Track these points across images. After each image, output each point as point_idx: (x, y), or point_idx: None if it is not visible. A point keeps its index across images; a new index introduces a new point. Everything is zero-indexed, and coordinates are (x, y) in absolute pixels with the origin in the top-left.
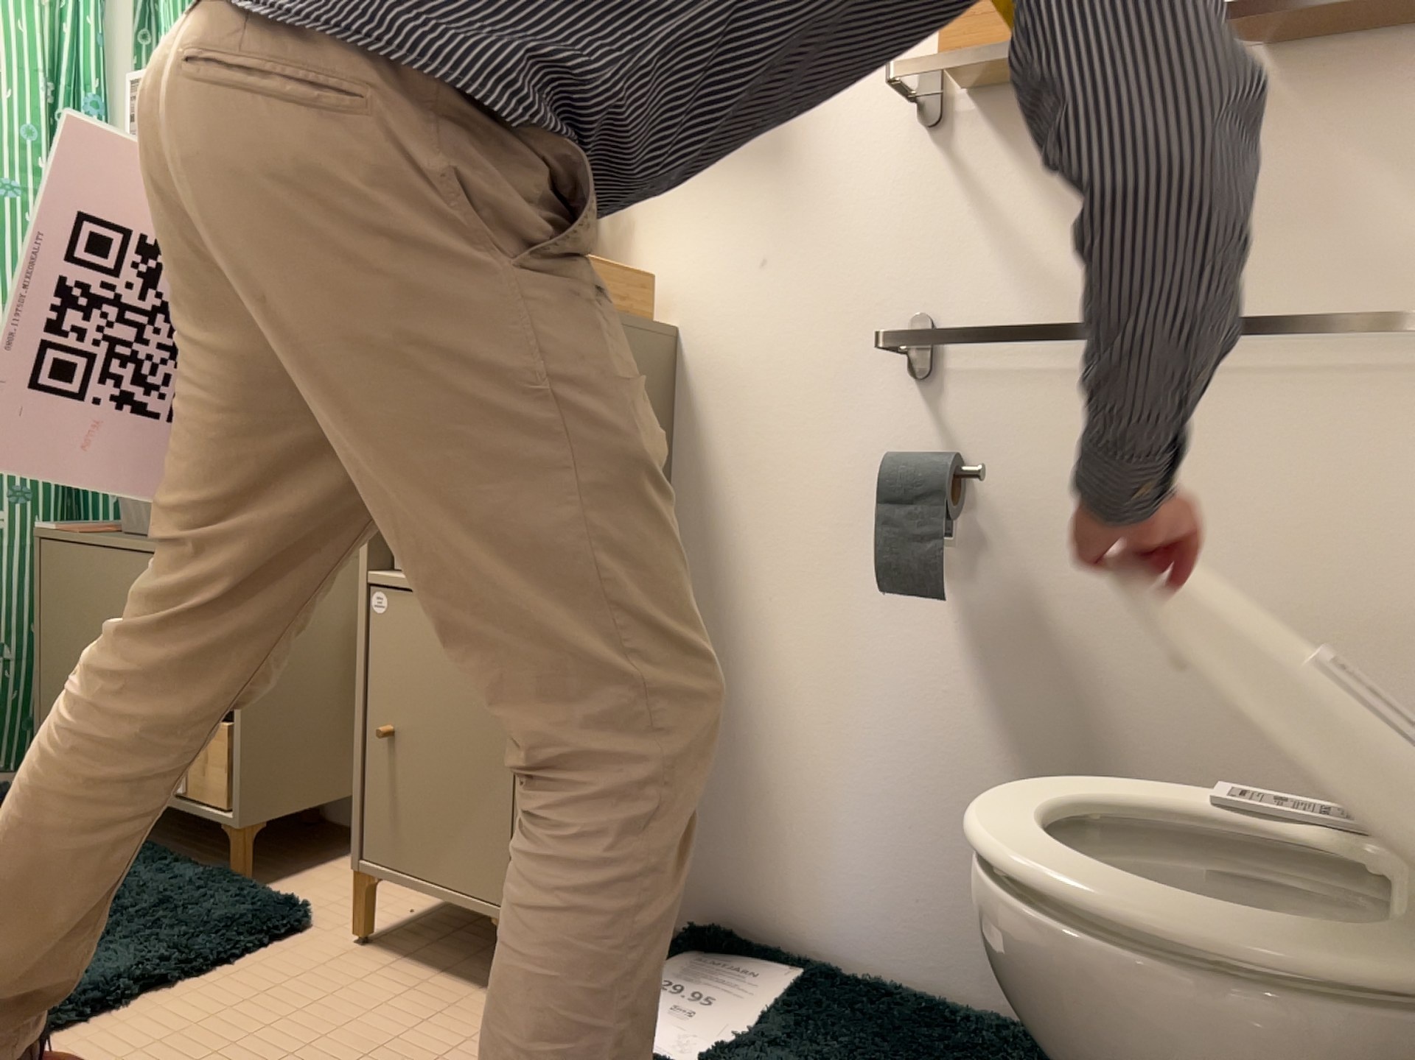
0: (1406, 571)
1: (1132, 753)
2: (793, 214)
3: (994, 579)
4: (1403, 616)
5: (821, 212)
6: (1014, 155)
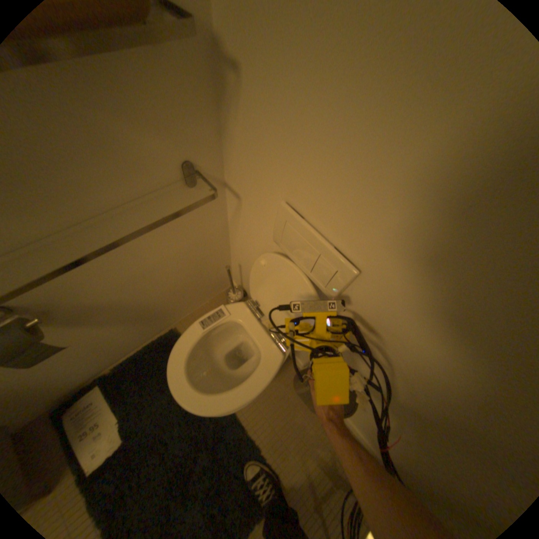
0: (189, 236)
1: (144, 302)
2: None
3: (65, 313)
4: (192, 244)
5: None
6: None
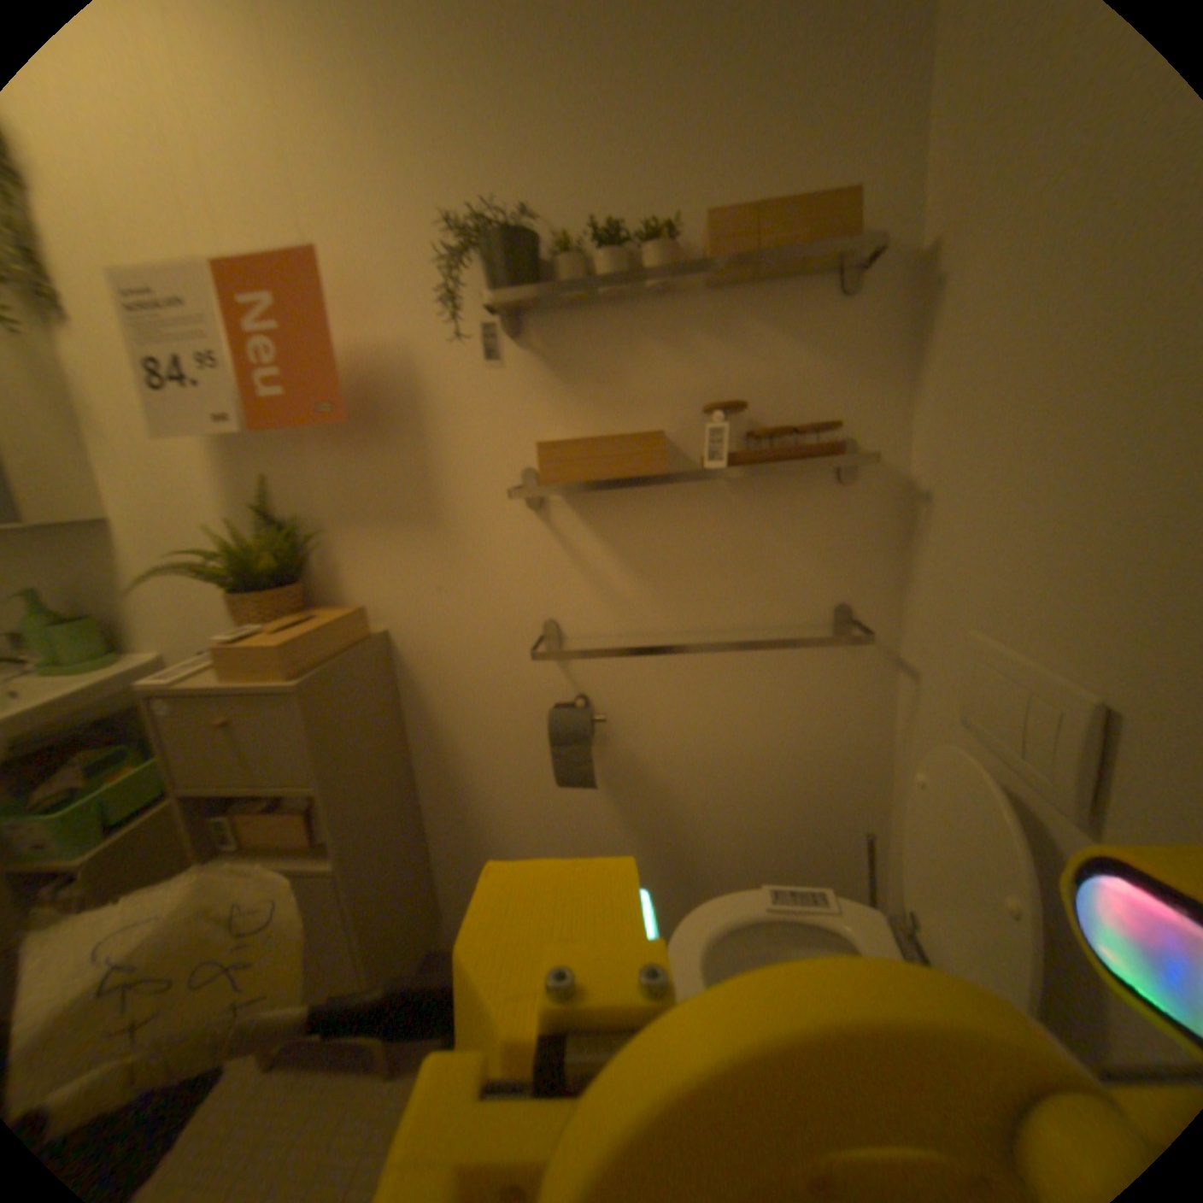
0: (819, 734)
1: (701, 831)
2: (454, 556)
3: (618, 757)
4: (819, 754)
5: (473, 555)
6: (594, 522)
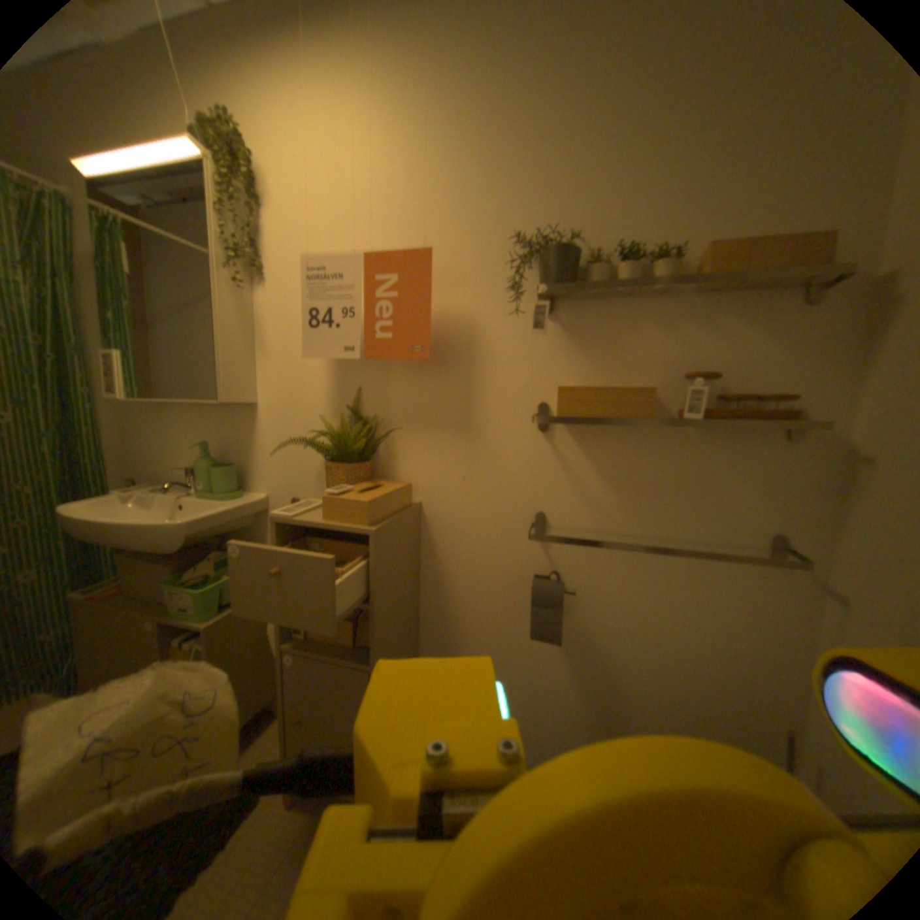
0: (748, 637)
1: (635, 698)
2: (479, 457)
3: (576, 625)
4: (746, 654)
5: (493, 458)
6: (586, 447)
